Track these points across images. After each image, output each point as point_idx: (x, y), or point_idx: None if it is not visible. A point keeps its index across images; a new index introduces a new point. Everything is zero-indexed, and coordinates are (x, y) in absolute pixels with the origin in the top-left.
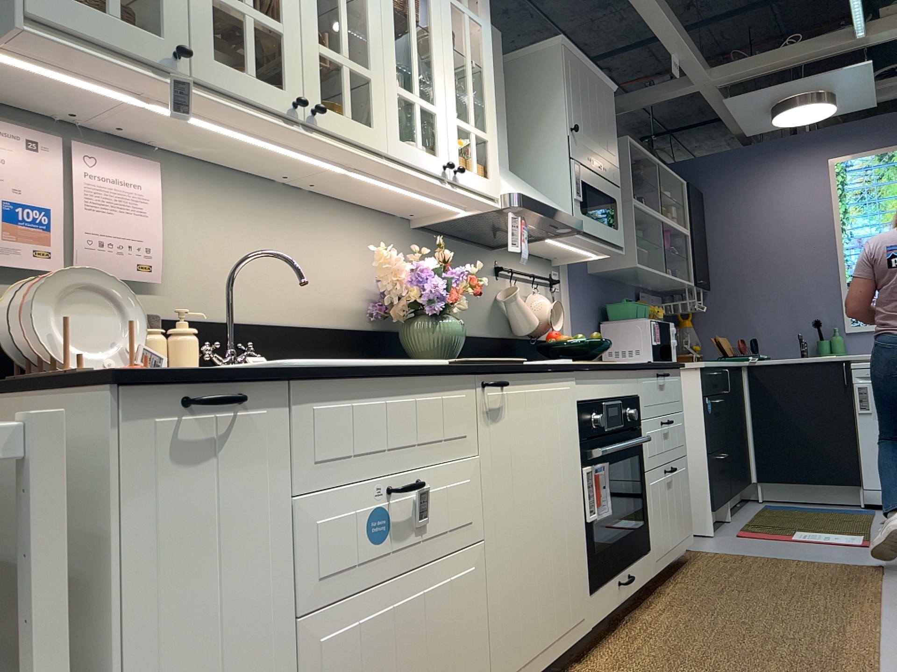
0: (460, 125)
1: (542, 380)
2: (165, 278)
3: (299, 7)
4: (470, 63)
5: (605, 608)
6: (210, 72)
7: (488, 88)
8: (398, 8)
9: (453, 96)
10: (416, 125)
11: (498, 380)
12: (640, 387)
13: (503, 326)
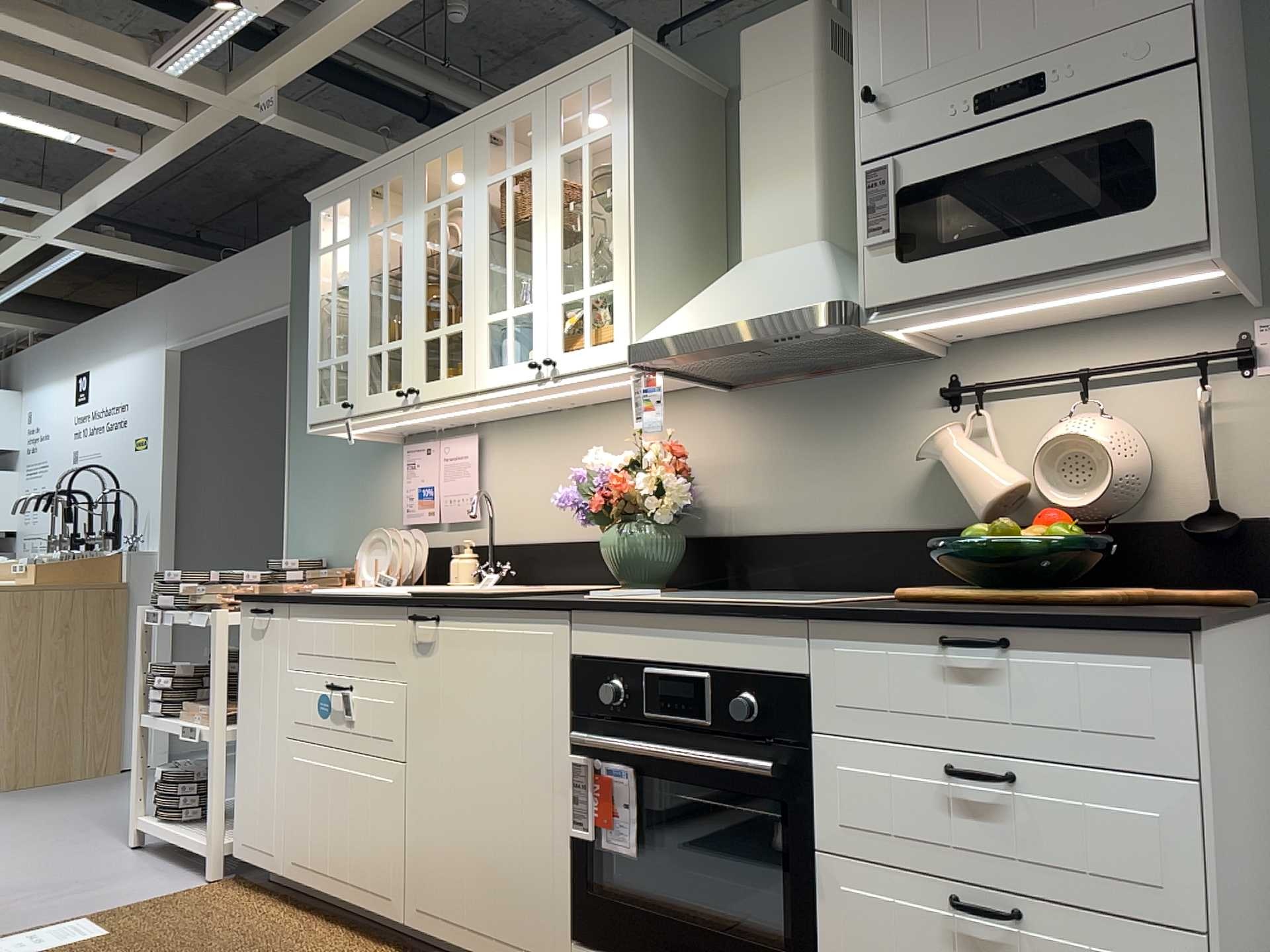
0: (563, 300)
1: (494, 618)
2: (486, 515)
3: (411, 315)
4: (584, 206)
5: None
6: (364, 404)
7: (614, 214)
8: (509, 221)
9: (554, 271)
10: (507, 339)
11: (430, 614)
12: (811, 658)
13: (962, 504)
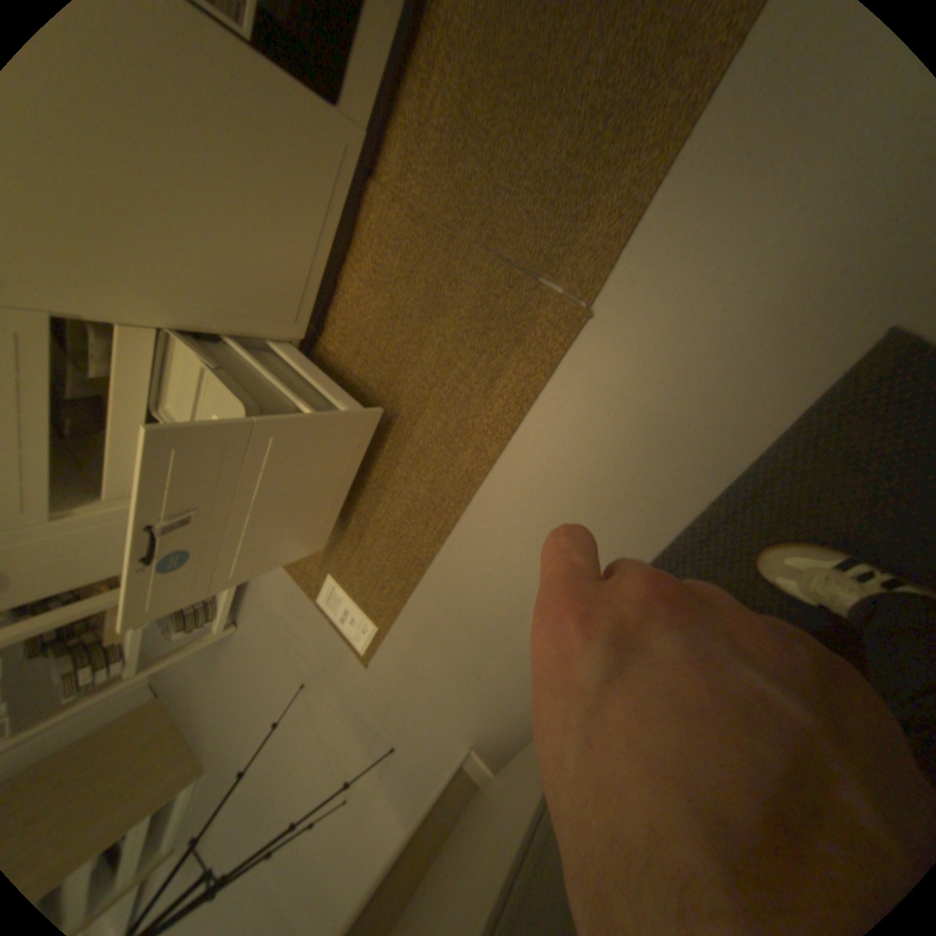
0: None
1: None
2: None
3: None
4: None
5: (374, 74)
6: None
7: None
8: None
9: None
10: None
11: None
12: None
13: None
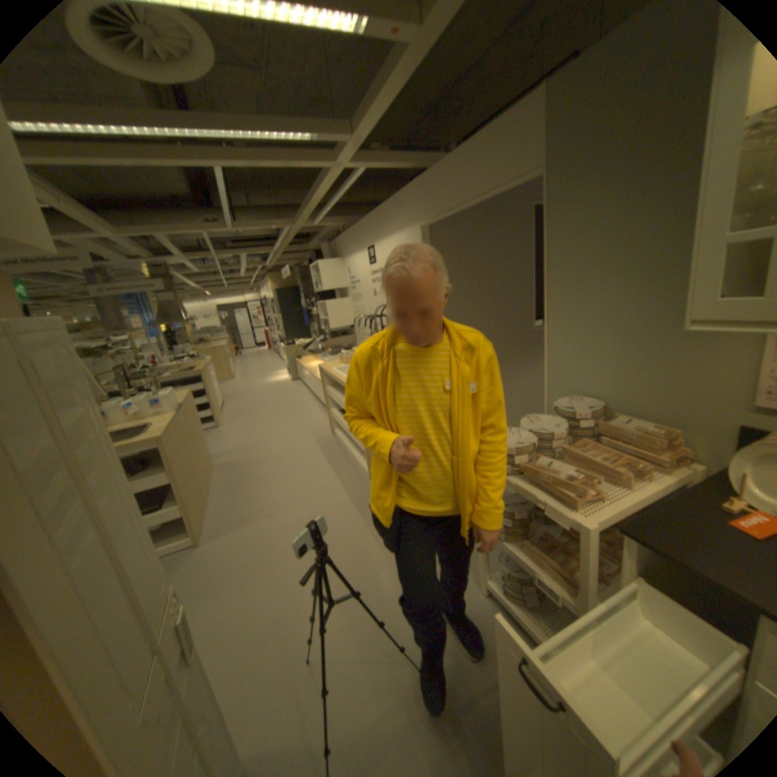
0: None
1: None
2: None
3: None
4: None
5: None
6: None
7: None
8: None
9: None
10: None
11: None
12: None
13: None
